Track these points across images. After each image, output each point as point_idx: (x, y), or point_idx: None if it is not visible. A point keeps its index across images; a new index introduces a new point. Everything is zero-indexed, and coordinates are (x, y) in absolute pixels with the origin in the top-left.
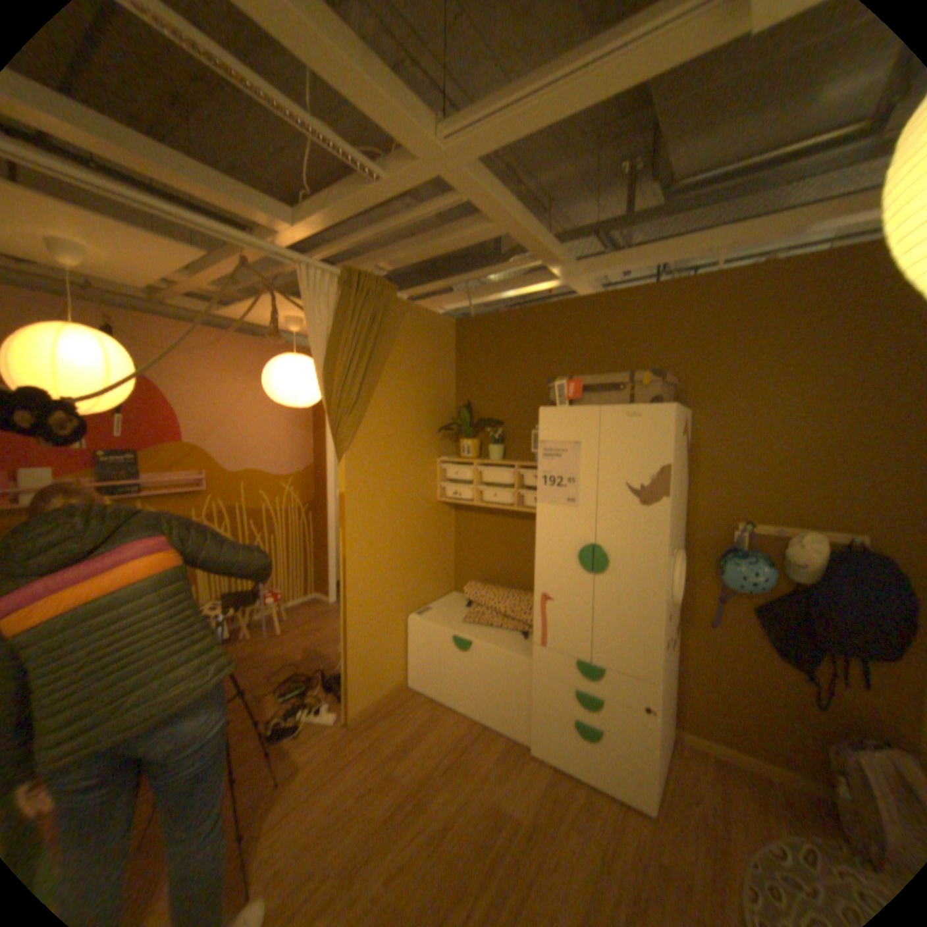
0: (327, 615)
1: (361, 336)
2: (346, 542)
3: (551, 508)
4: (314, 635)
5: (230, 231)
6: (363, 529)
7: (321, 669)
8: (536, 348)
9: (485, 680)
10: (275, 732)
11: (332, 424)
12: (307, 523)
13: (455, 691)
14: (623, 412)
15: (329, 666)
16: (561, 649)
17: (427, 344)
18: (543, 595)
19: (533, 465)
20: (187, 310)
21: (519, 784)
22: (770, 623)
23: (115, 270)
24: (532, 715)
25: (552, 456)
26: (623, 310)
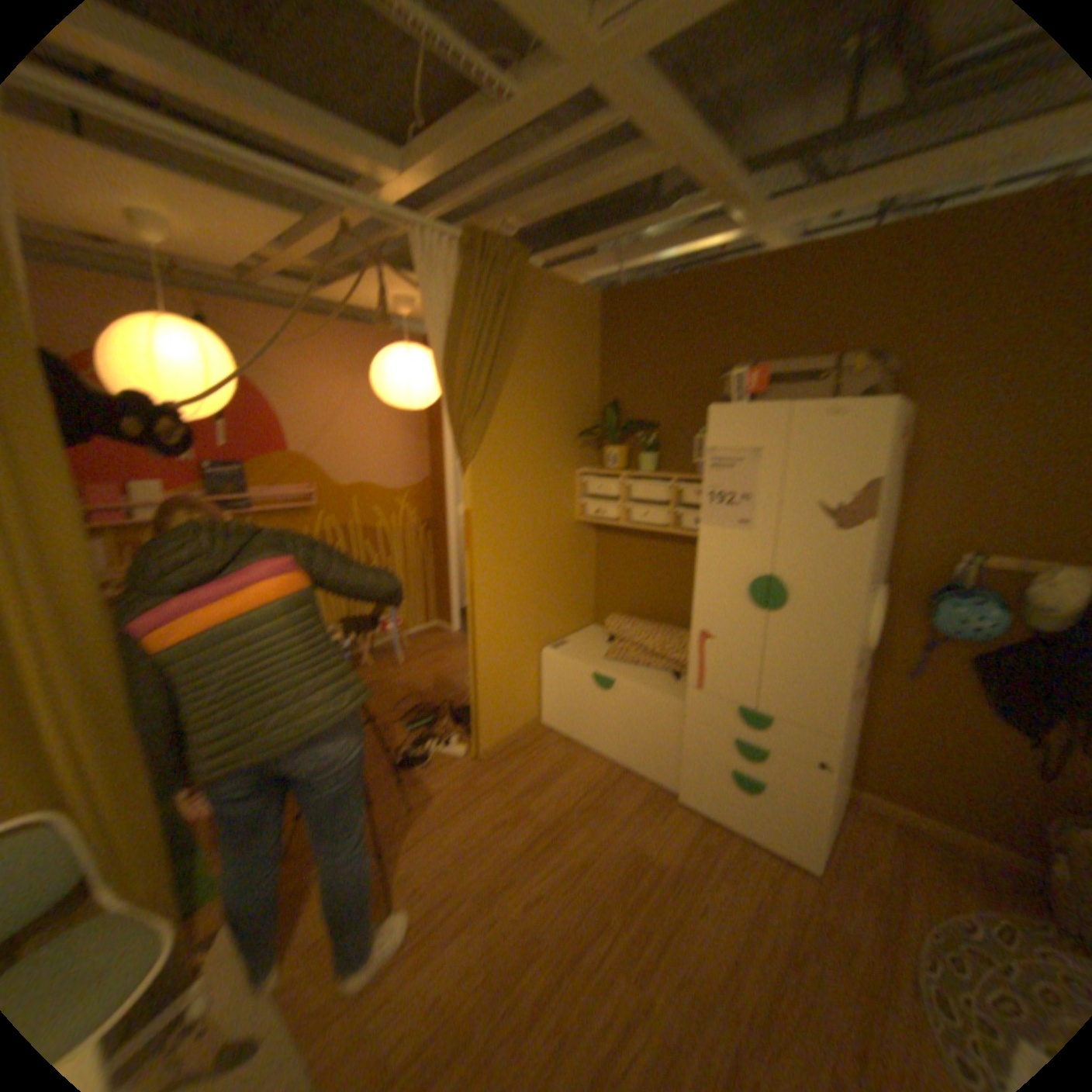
0: (452, 643)
1: (488, 317)
2: (474, 565)
3: (718, 530)
4: (439, 664)
5: (328, 185)
6: (492, 552)
7: (449, 699)
8: (706, 326)
9: (630, 721)
10: (406, 759)
11: (455, 429)
12: (427, 544)
13: (595, 730)
14: (822, 408)
15: (457, 697)
16: (721, 694)
17: (566, 324)
18: (702, 632)
19: (696, 478)
20: (282, 292)
21: (665, 830)
22: (992, 677)
23: (202, 245)
24: (682, 761)
25: (723, 466)
26: (832, 268)
